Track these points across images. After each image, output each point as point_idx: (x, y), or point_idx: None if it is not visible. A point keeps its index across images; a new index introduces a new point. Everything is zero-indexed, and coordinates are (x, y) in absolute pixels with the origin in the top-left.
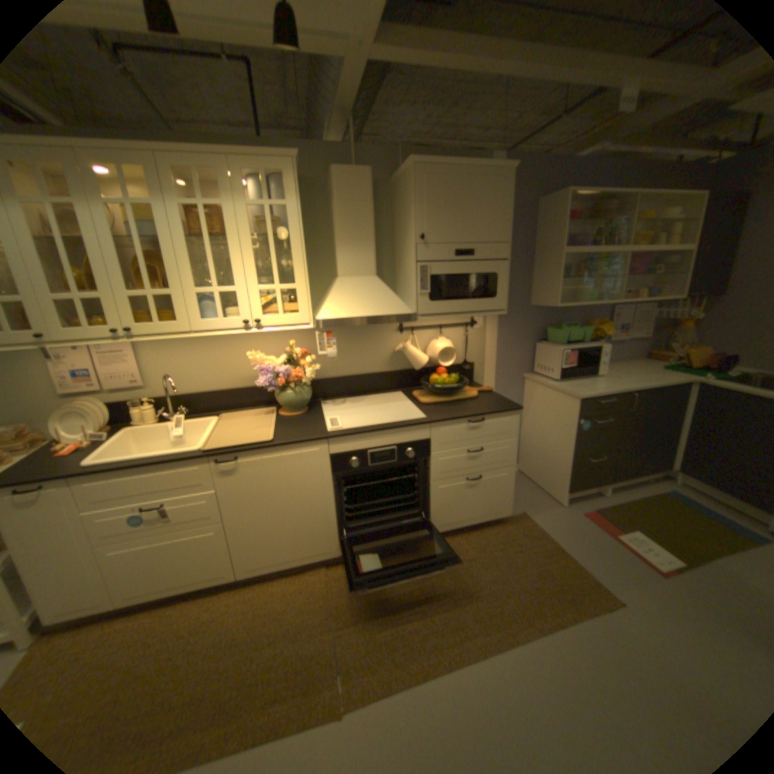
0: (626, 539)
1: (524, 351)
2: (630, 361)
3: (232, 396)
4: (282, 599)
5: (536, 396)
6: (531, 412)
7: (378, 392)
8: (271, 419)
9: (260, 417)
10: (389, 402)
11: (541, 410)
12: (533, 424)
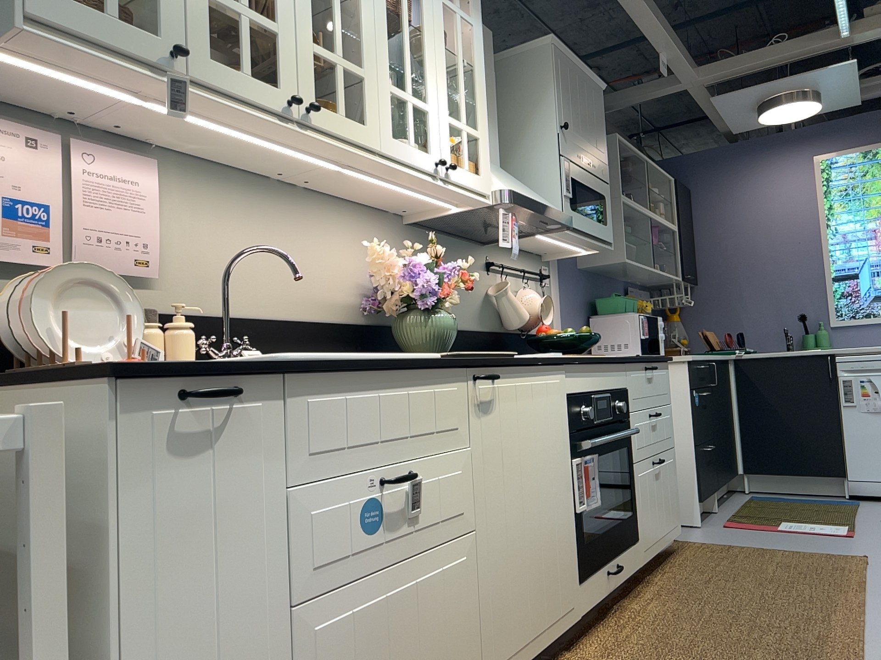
0: (783, 527)
1: (581, 328)
2: None
3: (303, 336)
4: None
5: None
6: None
7: None
8: None
9: None
10: None
11: None
12: None
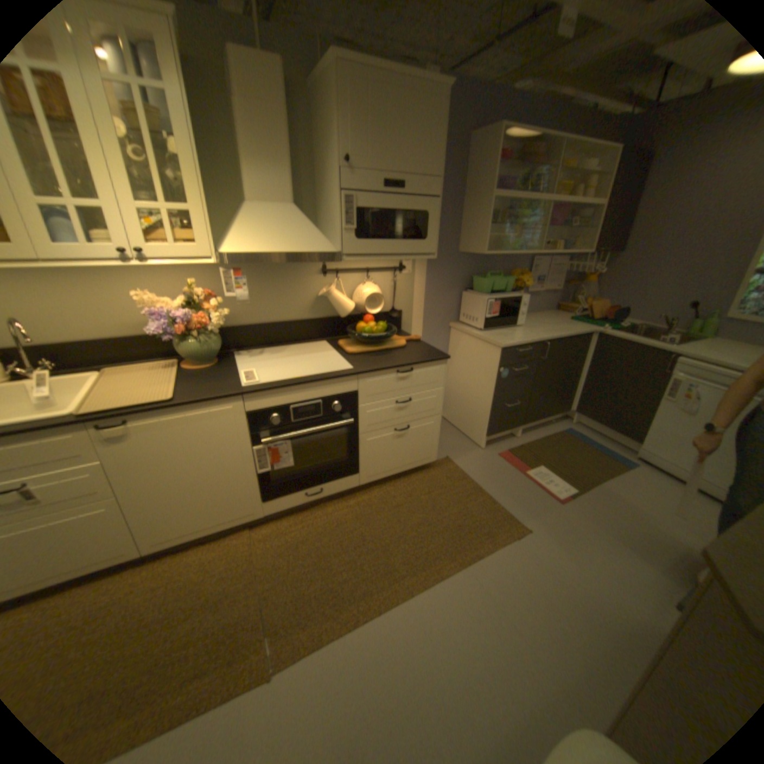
0: (532, 473)
1: (450, 299)
2: (542, 311)
3: (117, 347)
4: (200, 567)
5: (460, 345)
6: (455, 360)
7: (300, 342)
8: (170, 374)
9: (156, 372)
10: (313, 352)
11: (464, 359)
12: (456, 373)
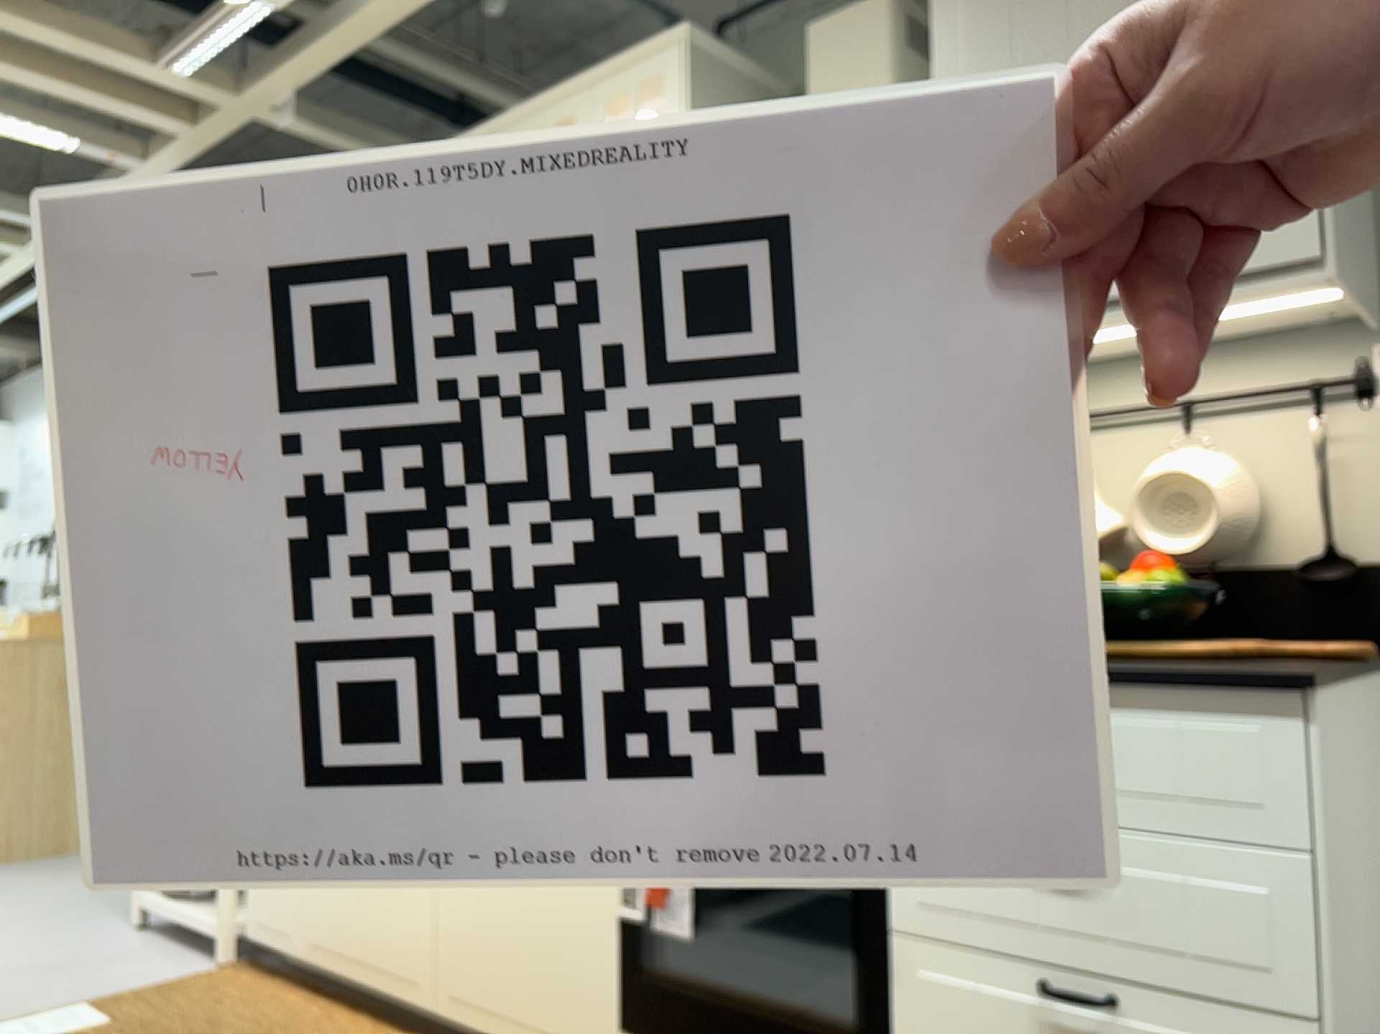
0: None
1: None
2: None
3: None
4: None
5: None
6: None
7: None
8: None
9: None
10: None
11: None
12: None
